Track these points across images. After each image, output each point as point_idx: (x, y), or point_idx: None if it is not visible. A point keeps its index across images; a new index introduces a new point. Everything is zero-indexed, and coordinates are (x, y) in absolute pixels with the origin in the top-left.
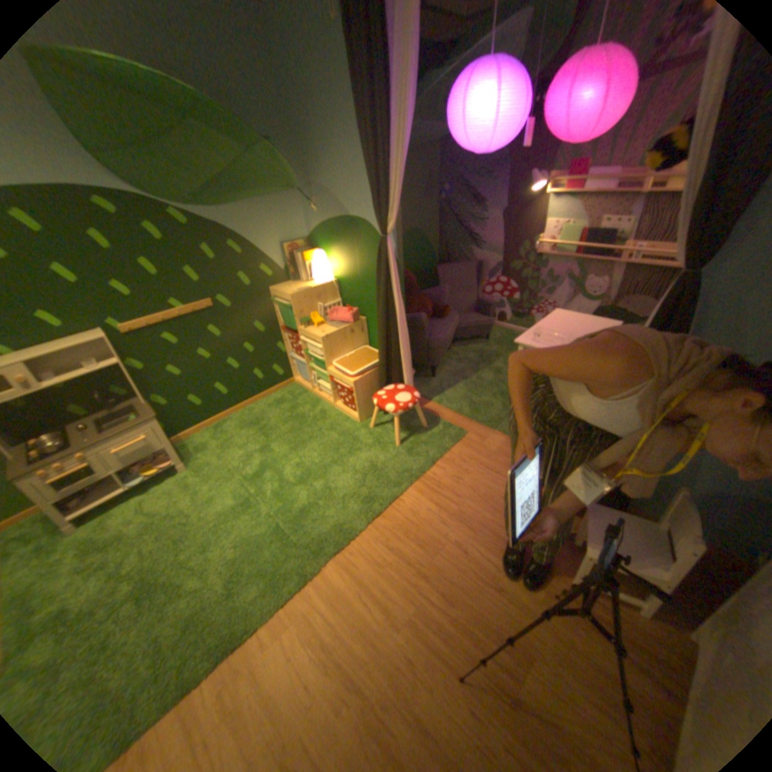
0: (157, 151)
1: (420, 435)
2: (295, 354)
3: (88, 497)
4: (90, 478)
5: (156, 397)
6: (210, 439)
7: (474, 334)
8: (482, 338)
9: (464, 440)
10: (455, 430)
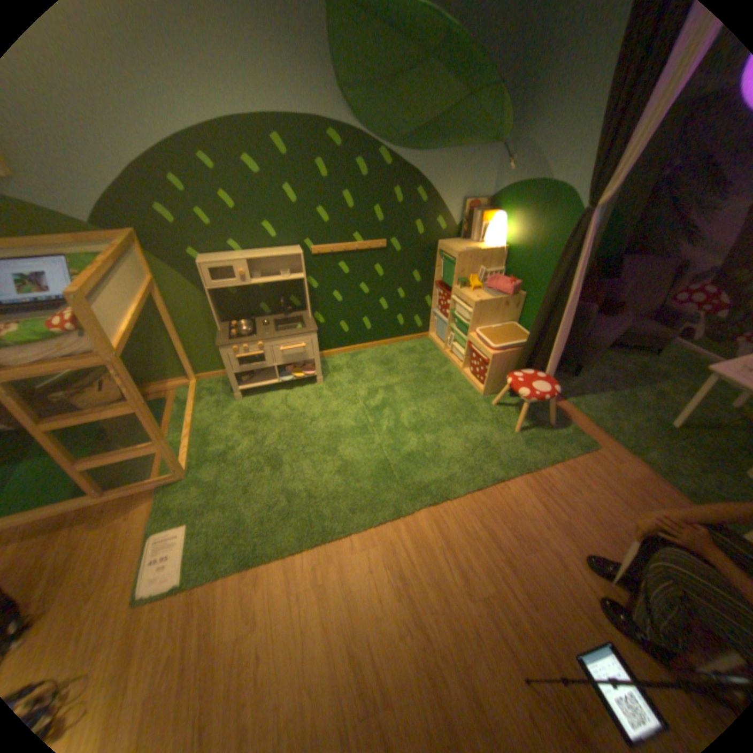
0: (392, 91)
1: (545, 431)
2: (440, 311)
3: (255, 377)
4: (261, 364)
5: (318, 316)
6: (346, 364)
7: (642, 344)
8: (650, 351)
9: (595, 454)
10: (587, 439)
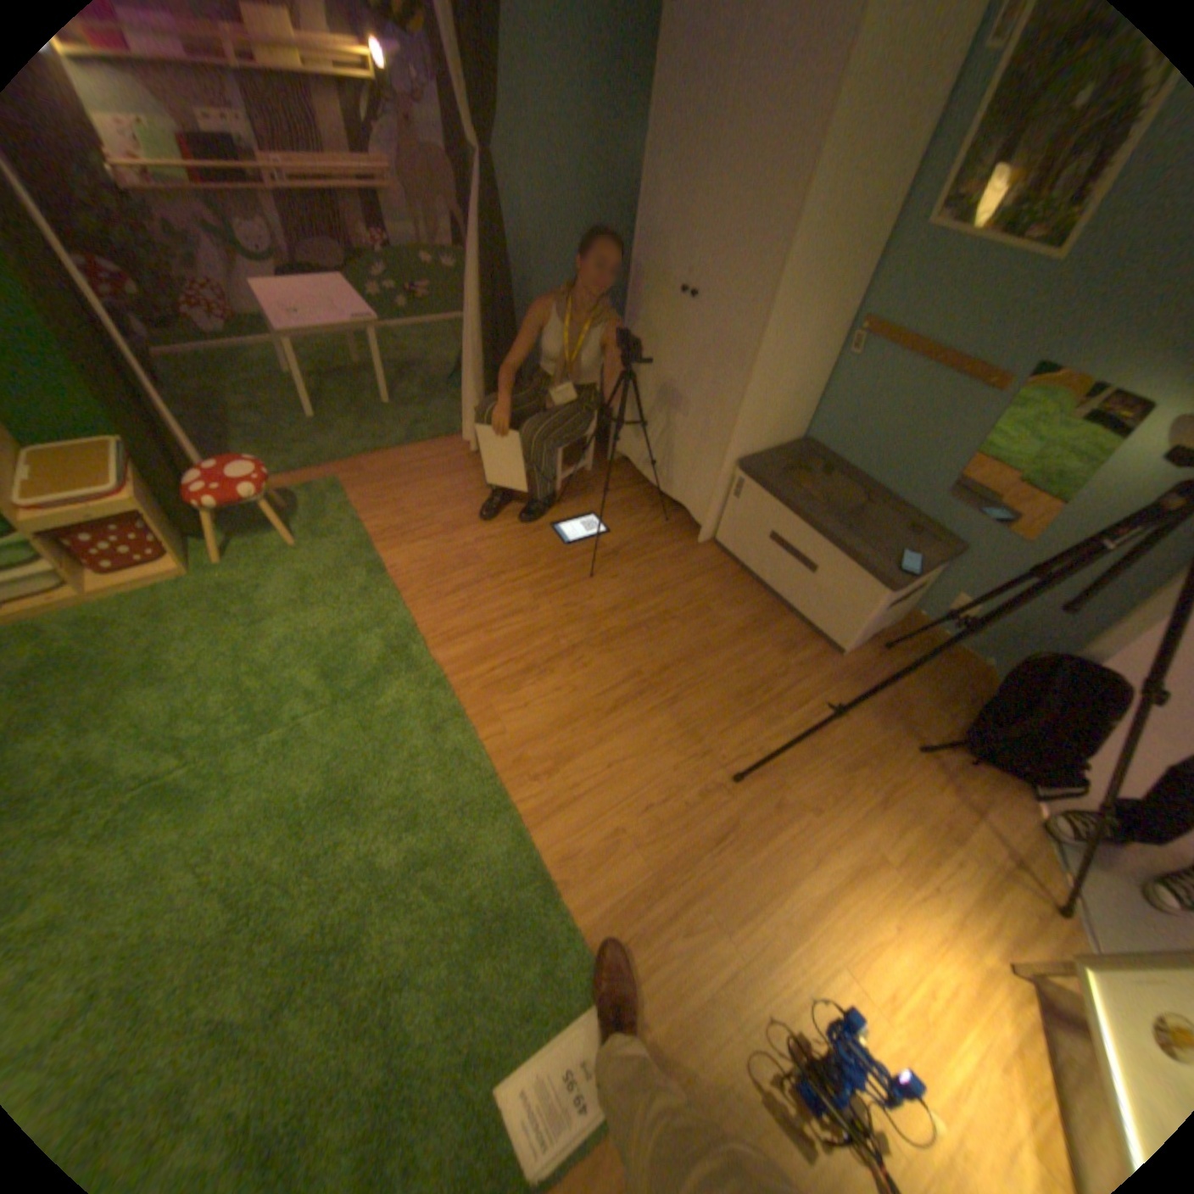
0: None
1: (294, 516)
2: None
3: None
4: None
5: None
6: None
7: None
8: None
9: (343, 485)
10: (318, 484)
